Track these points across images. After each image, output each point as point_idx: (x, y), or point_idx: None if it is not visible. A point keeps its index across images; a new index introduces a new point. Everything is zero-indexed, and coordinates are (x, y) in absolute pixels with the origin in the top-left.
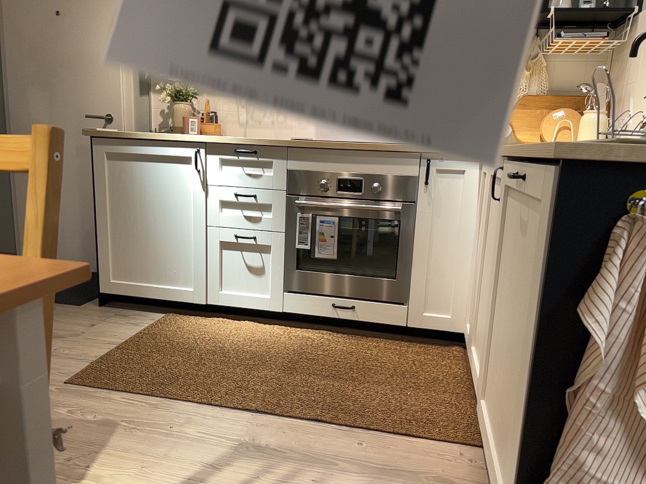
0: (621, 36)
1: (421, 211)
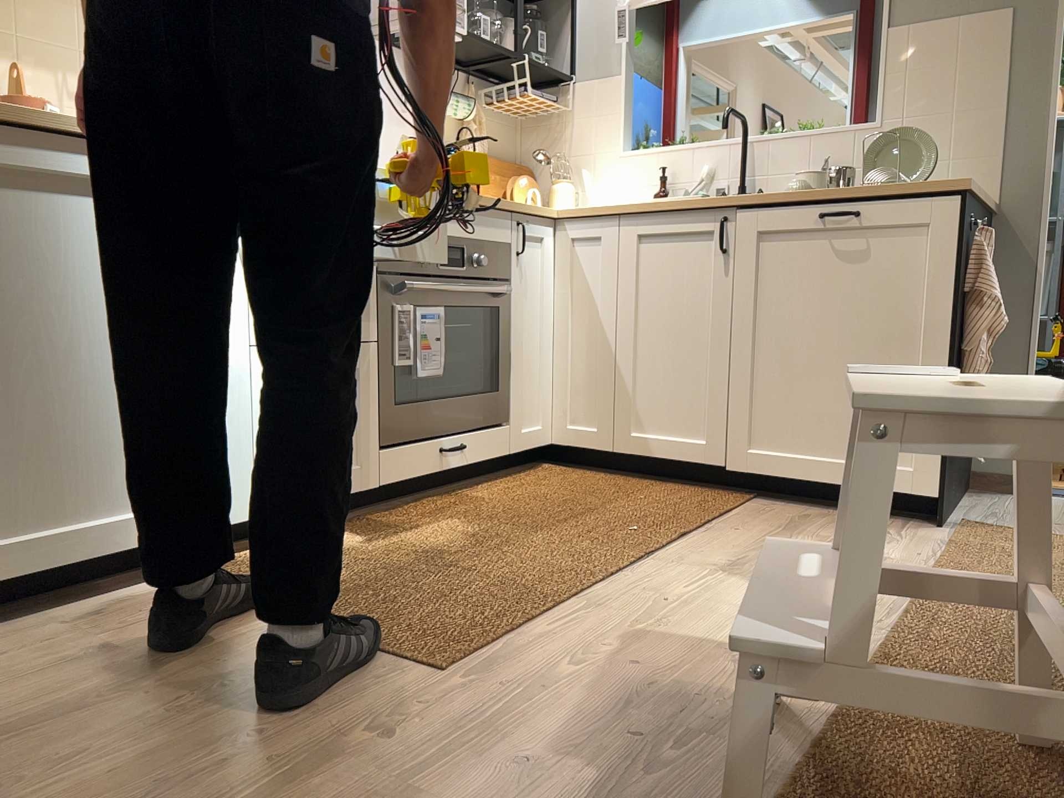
0: (558, 102)
1: (514, 289)
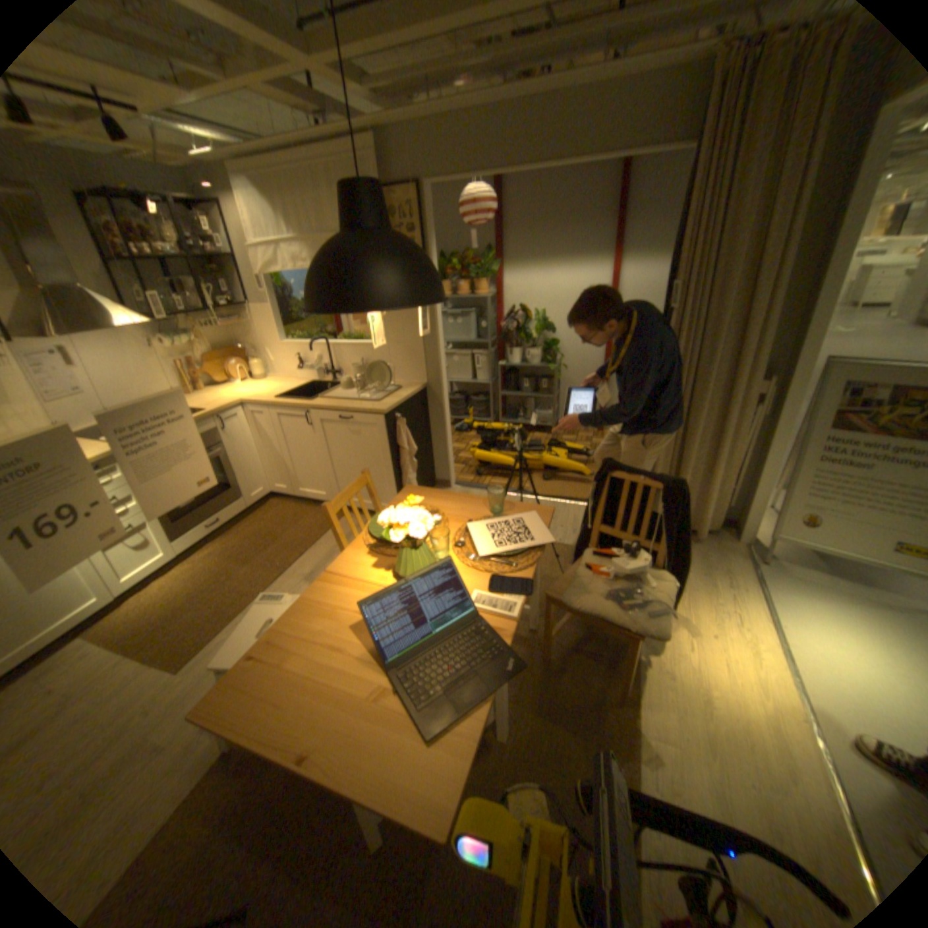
0: (243, 314)
1: (226, 444)
